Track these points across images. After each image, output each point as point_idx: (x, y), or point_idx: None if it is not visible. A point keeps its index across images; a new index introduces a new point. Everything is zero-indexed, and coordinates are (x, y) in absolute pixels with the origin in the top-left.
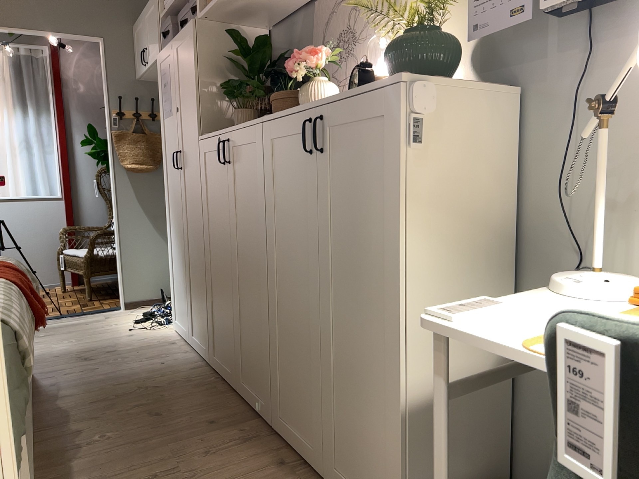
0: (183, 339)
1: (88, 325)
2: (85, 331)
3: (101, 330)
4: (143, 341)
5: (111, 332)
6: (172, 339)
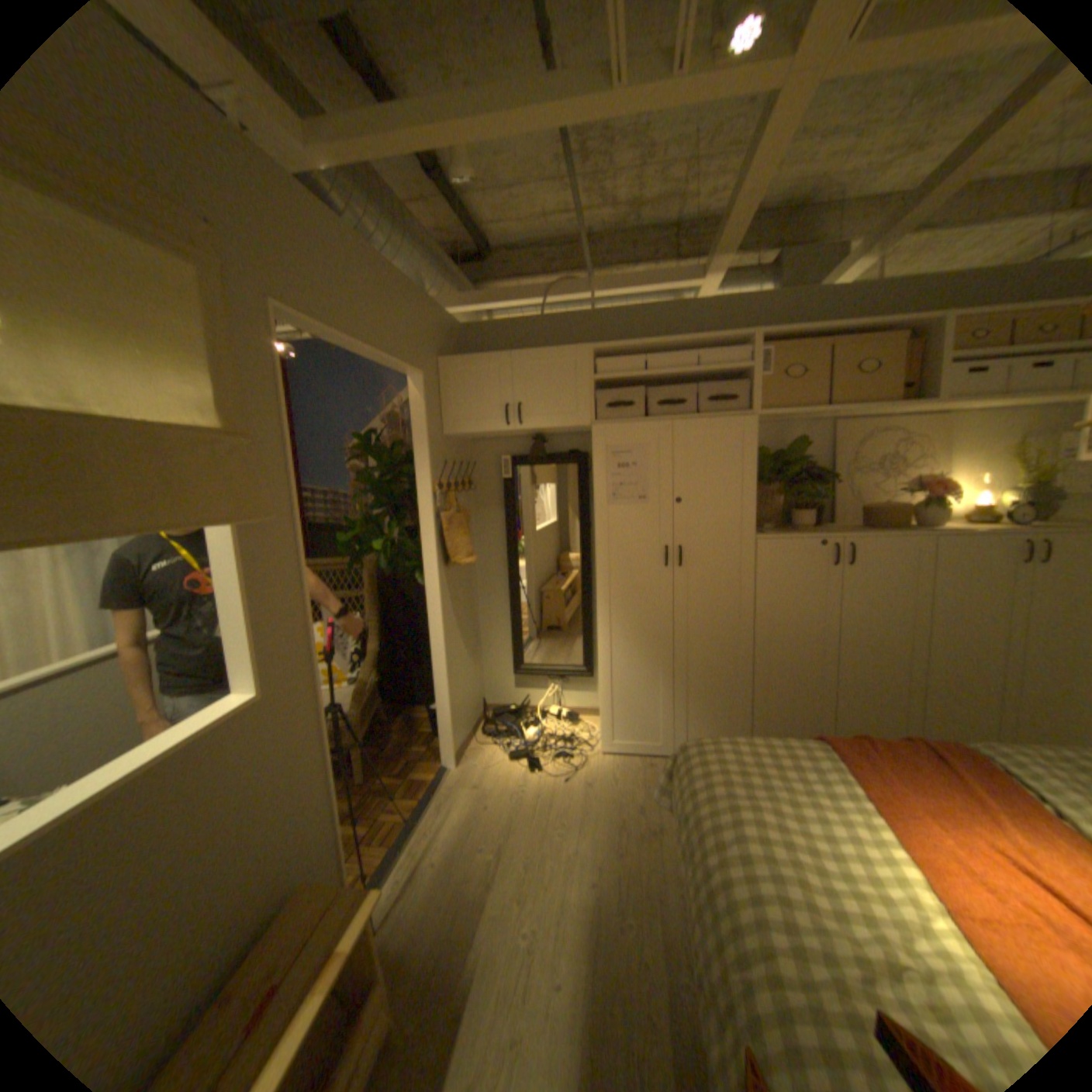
0: (645, 758)
1: (495, 810)
2: (521, 817)
3: (537, 804)
4: (622, 783)
5: (556, 797)
6: (636, 764)
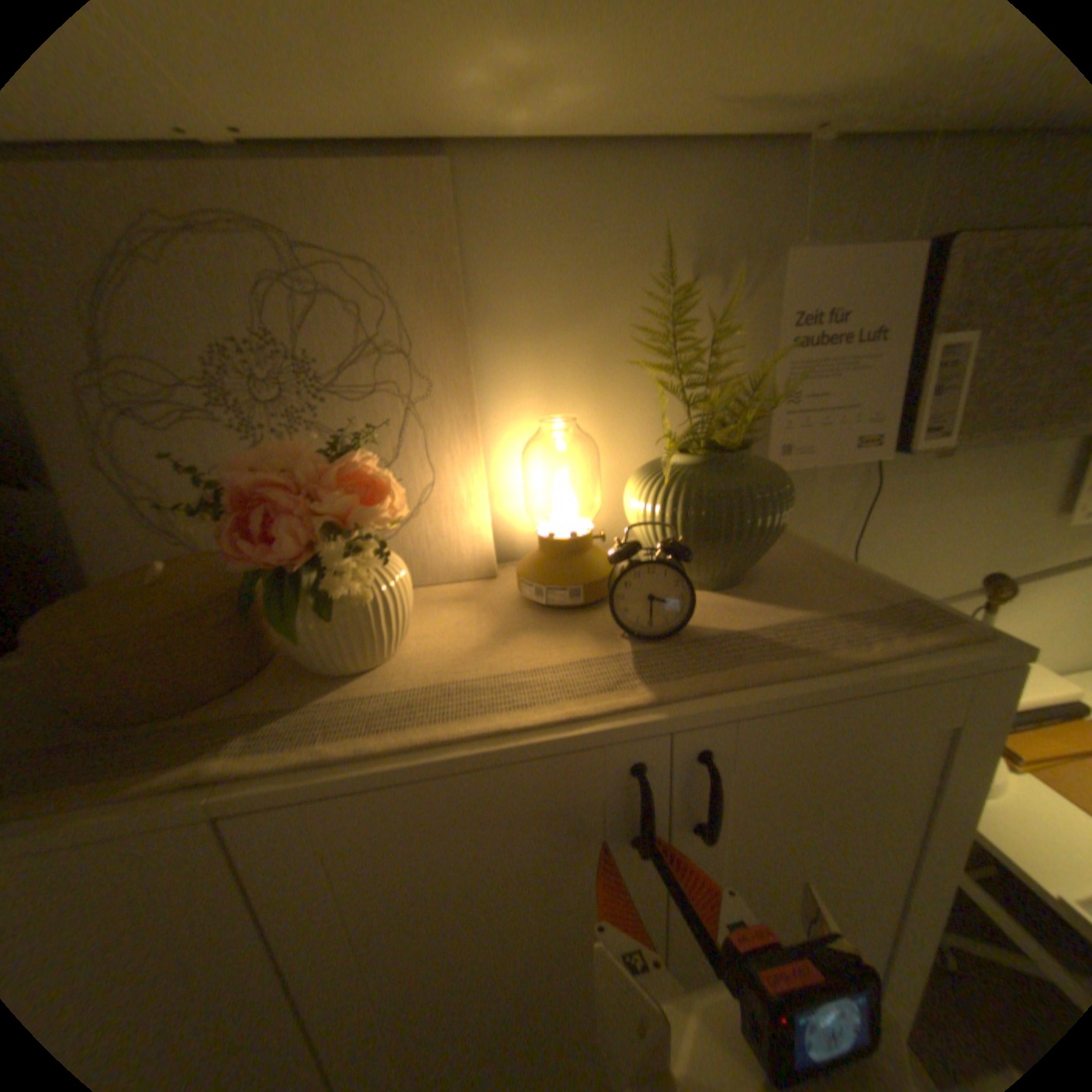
0: None
1: None
2: None
3: None
4: None
5: None
6: None
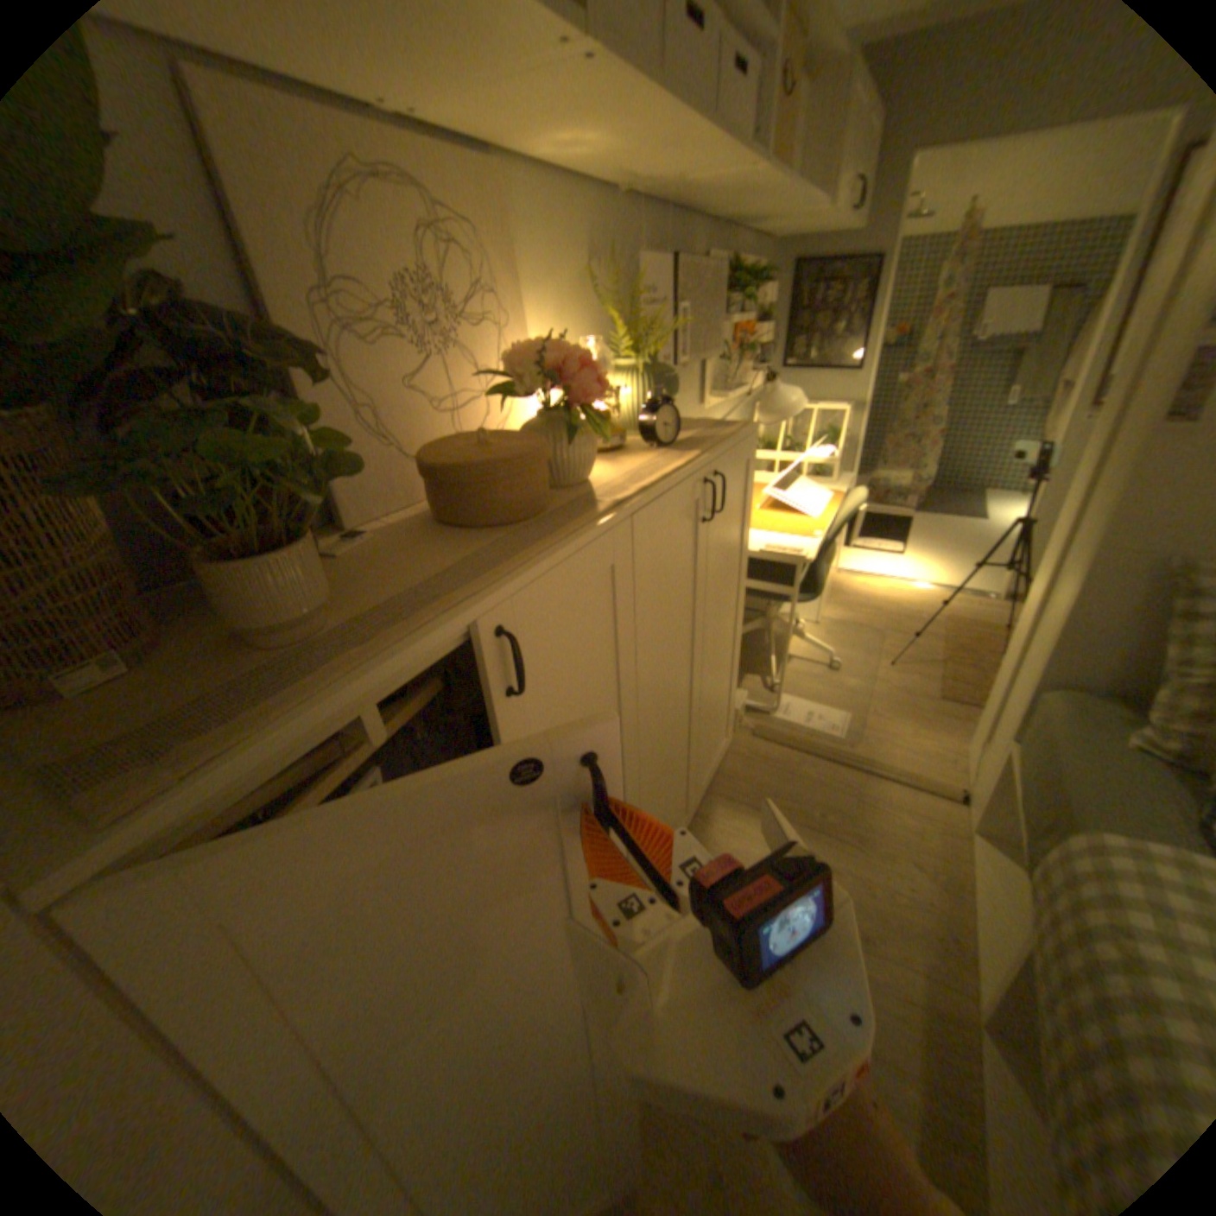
0: None
1: None
2: None
3: None
4: None
5: None
6: None
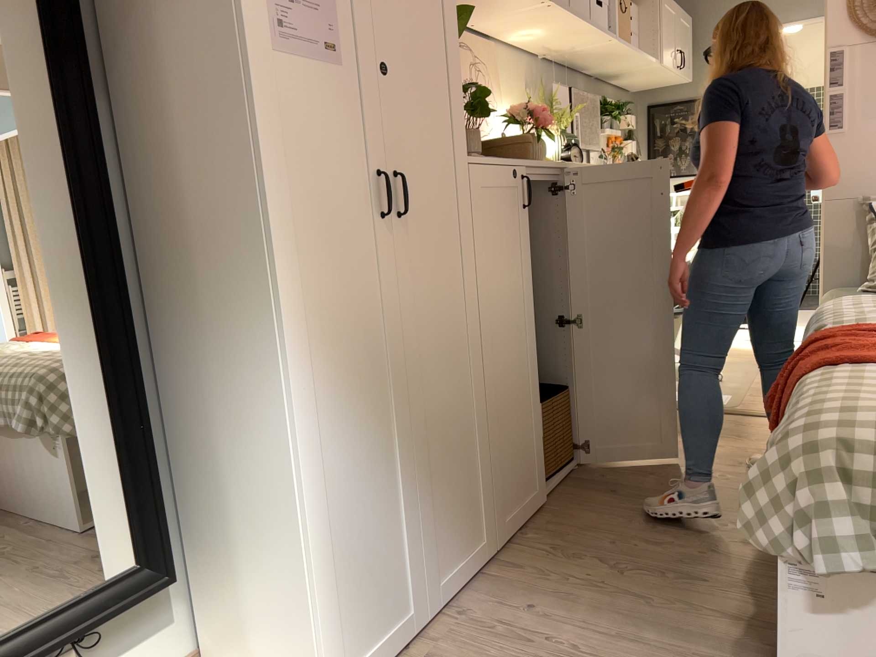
0: None
1: None
2: None
3: None
4: None
5: None
6: None
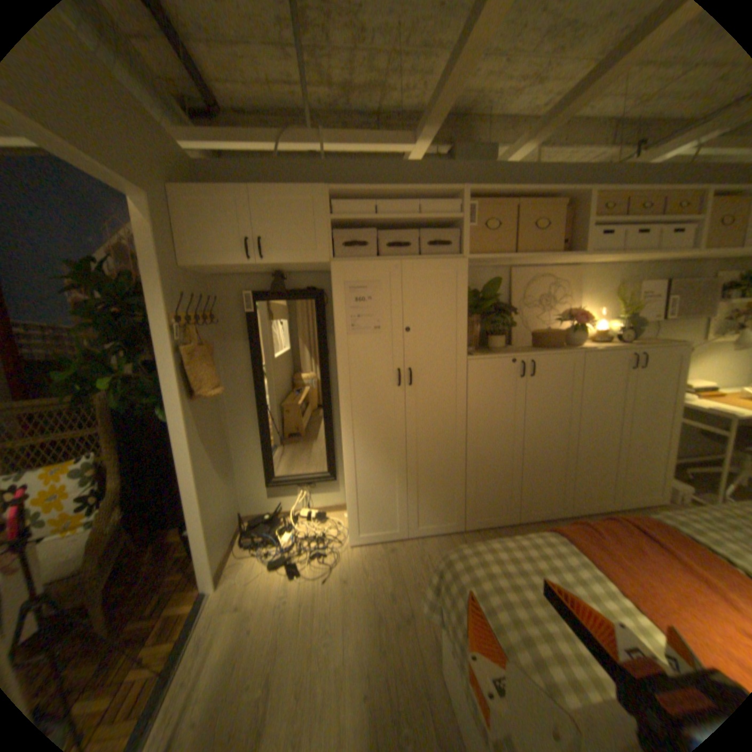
0: (385, 542)
1: (258, 629)
2: (285, 631)
3: (299, 611)
4: (371, 571)
5: (316, 600)
6: (379, 550)
